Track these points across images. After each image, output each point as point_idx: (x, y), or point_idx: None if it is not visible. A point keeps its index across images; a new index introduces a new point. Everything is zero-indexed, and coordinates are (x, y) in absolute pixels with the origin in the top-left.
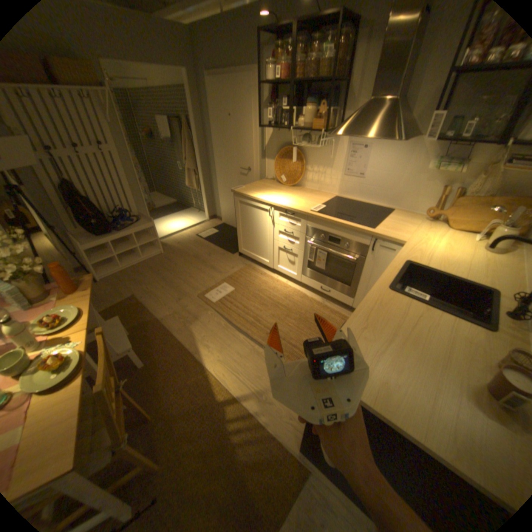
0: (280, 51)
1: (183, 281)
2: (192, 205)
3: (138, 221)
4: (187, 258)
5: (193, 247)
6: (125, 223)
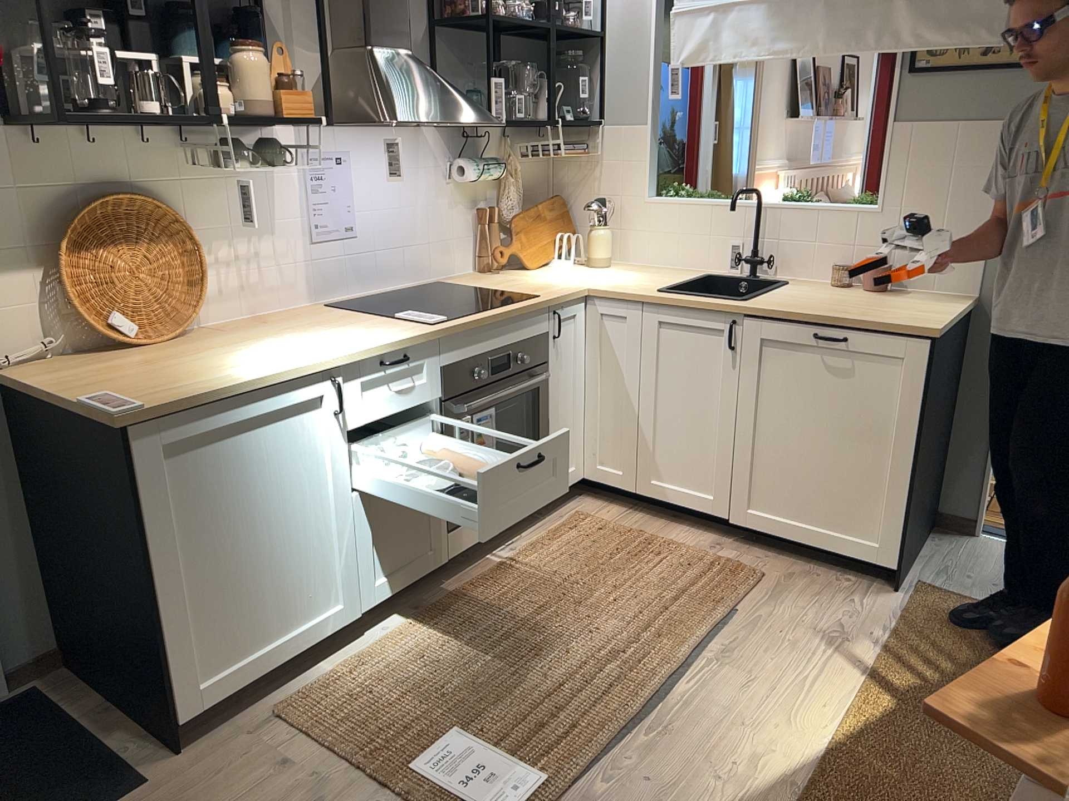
0: None
1: None
2: None
3: None
4: None
5: None
6: None
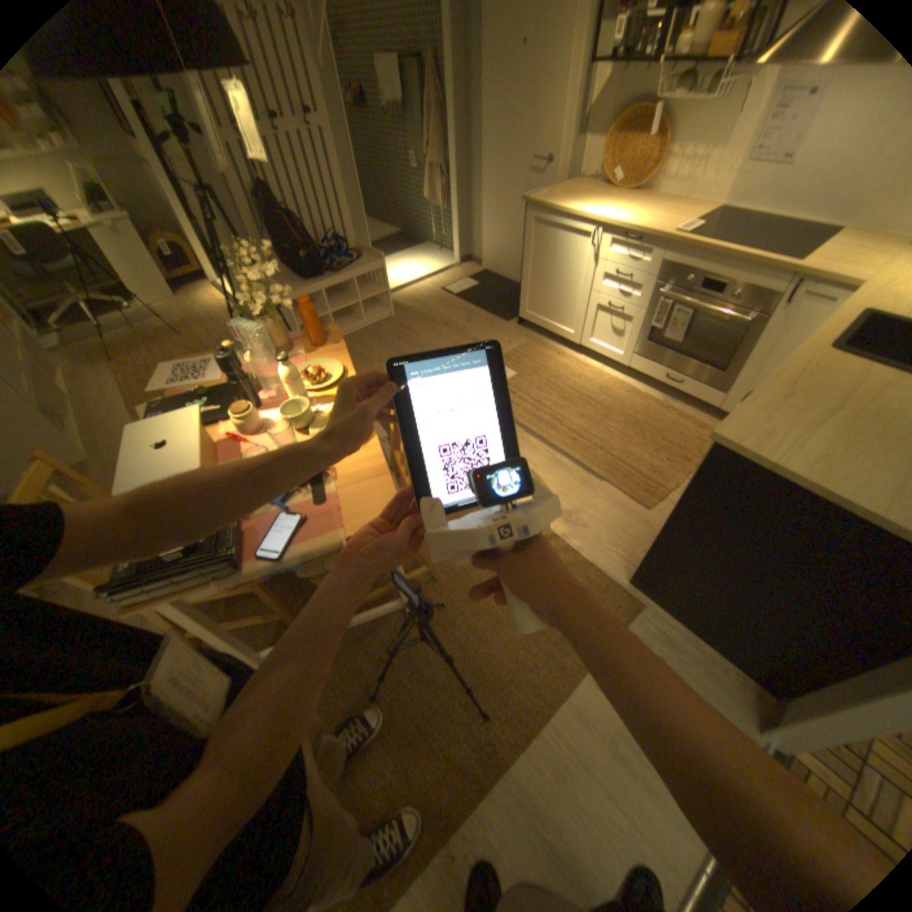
0: None
1: None
2: (428, 238)
3: (359, 258)
4: (432, 325)
5: (440, 308)
6: (340, 261)
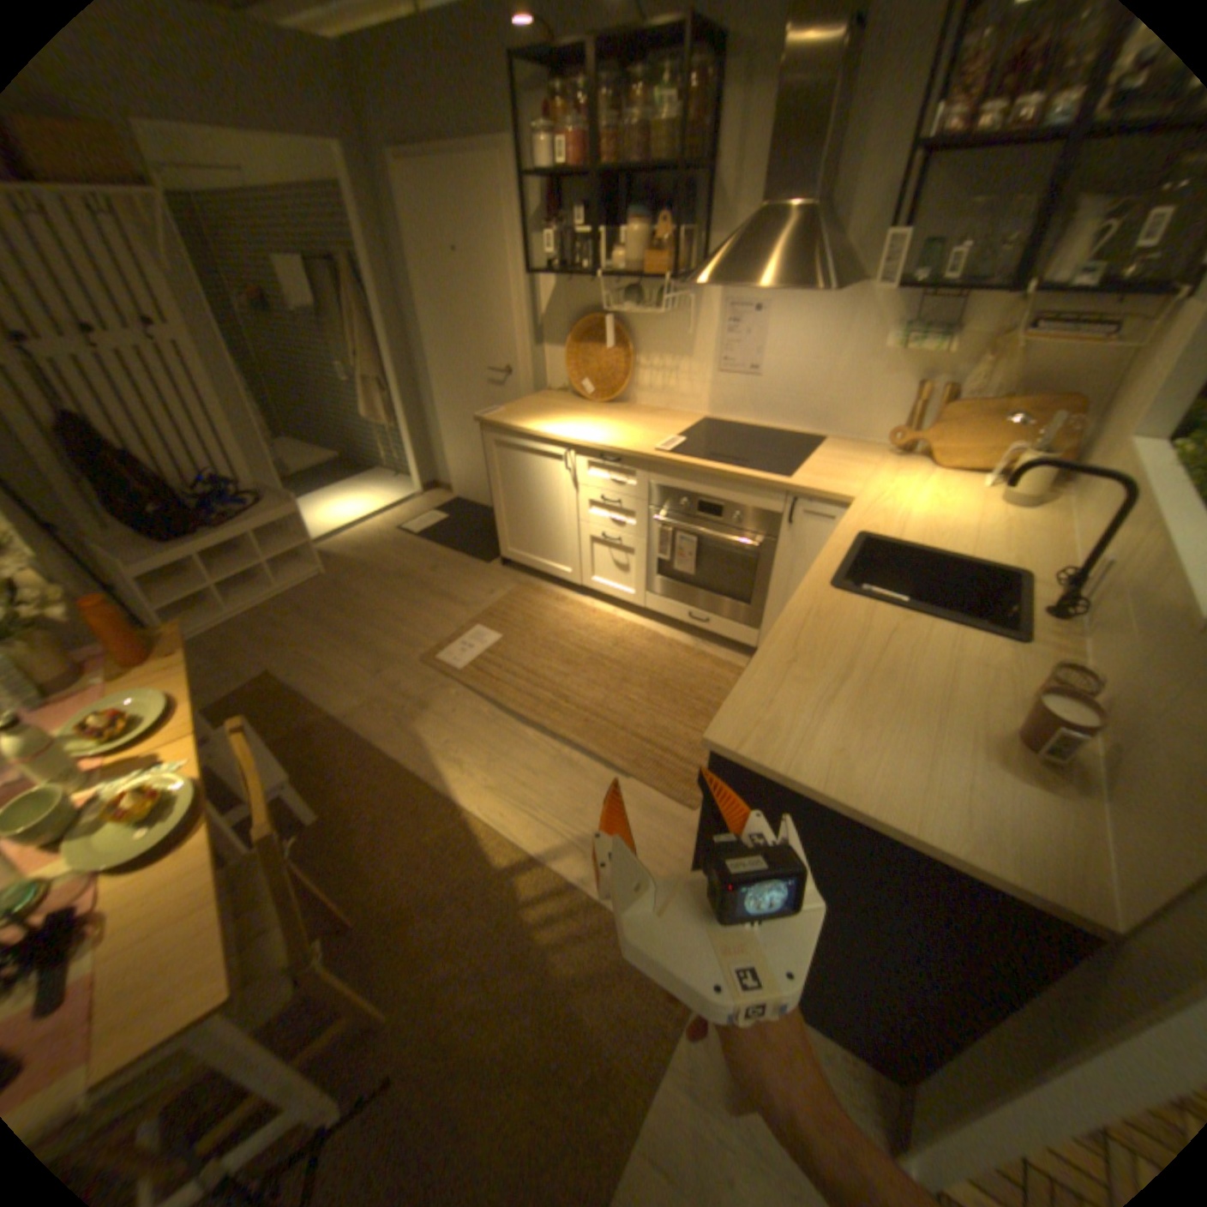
0: (561, 105)
1: (382, 632)
2: (380, 462)
3: (259, 502)
4: (384, 580)
5: (396, 554)
6: (228, 509)
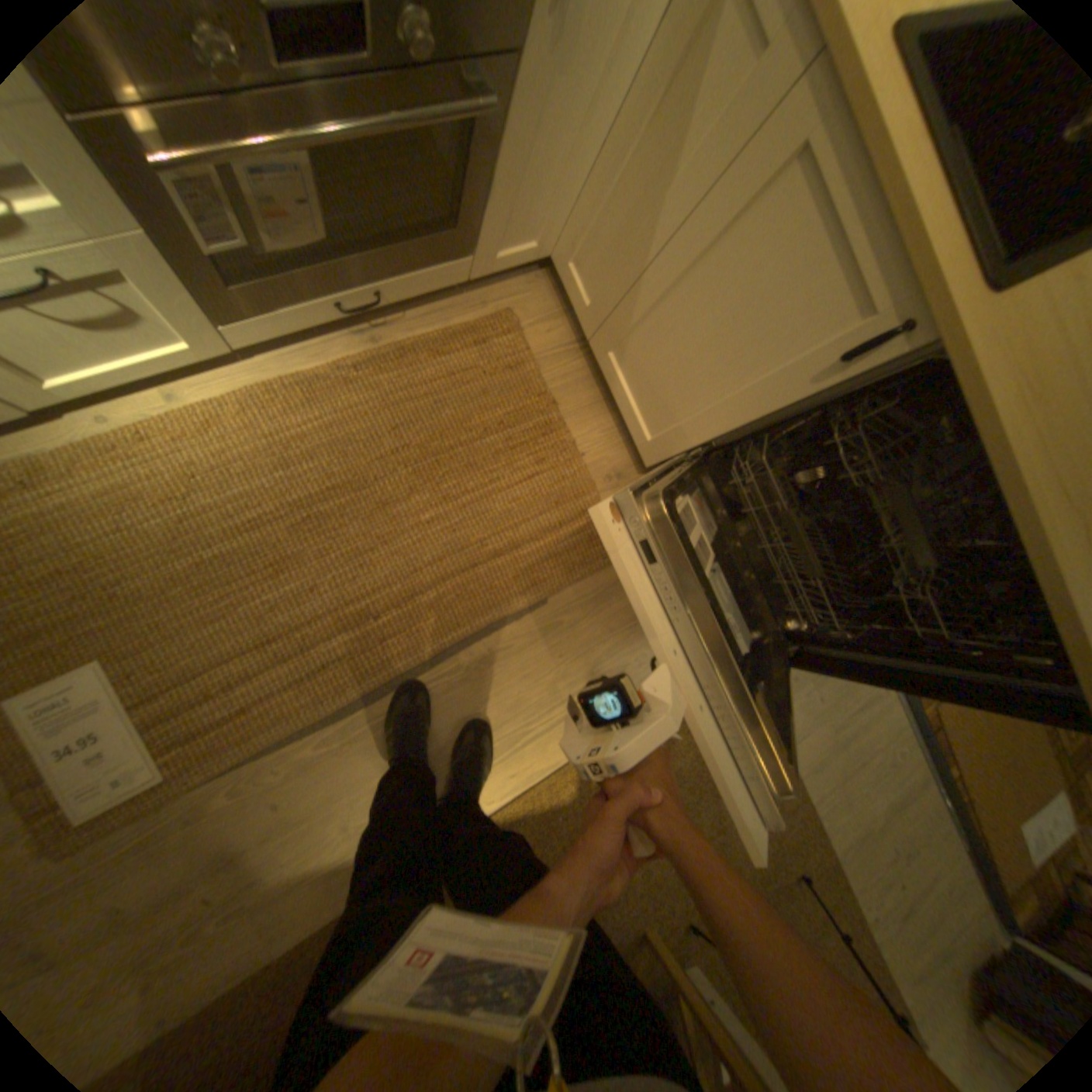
0: None
1: None
2: None
3: None
4: None
5: None
6: None
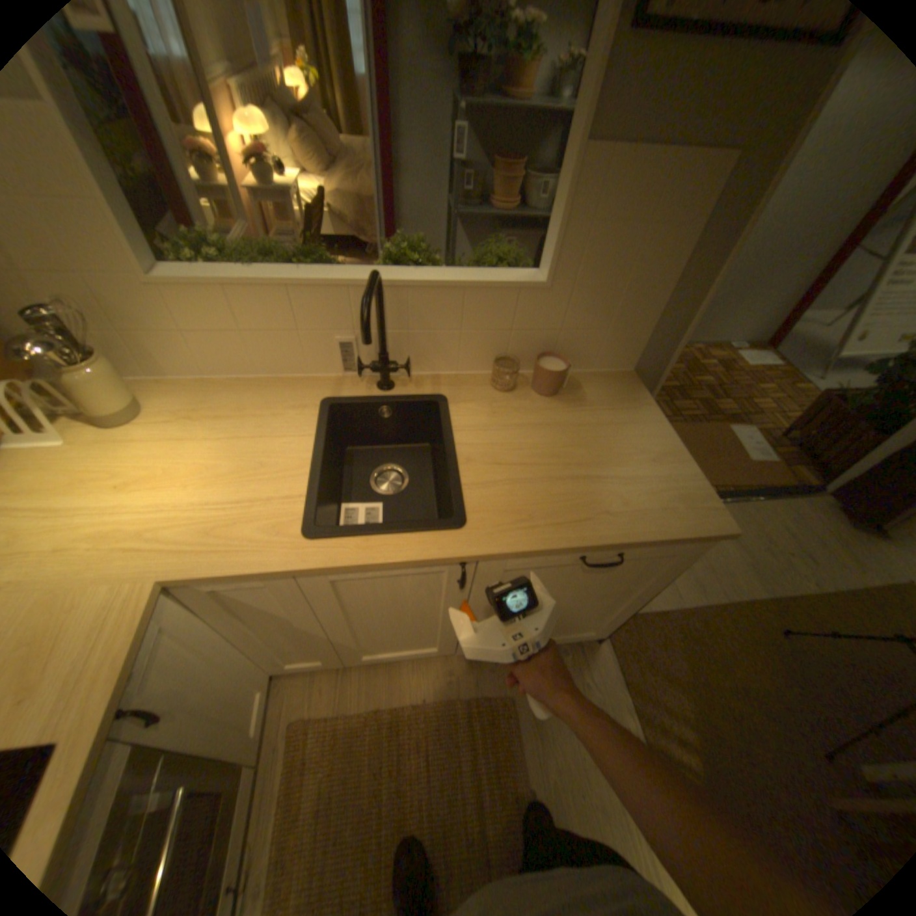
0: None
1: None
2: None
3: None
4: None
5: None
6: None
